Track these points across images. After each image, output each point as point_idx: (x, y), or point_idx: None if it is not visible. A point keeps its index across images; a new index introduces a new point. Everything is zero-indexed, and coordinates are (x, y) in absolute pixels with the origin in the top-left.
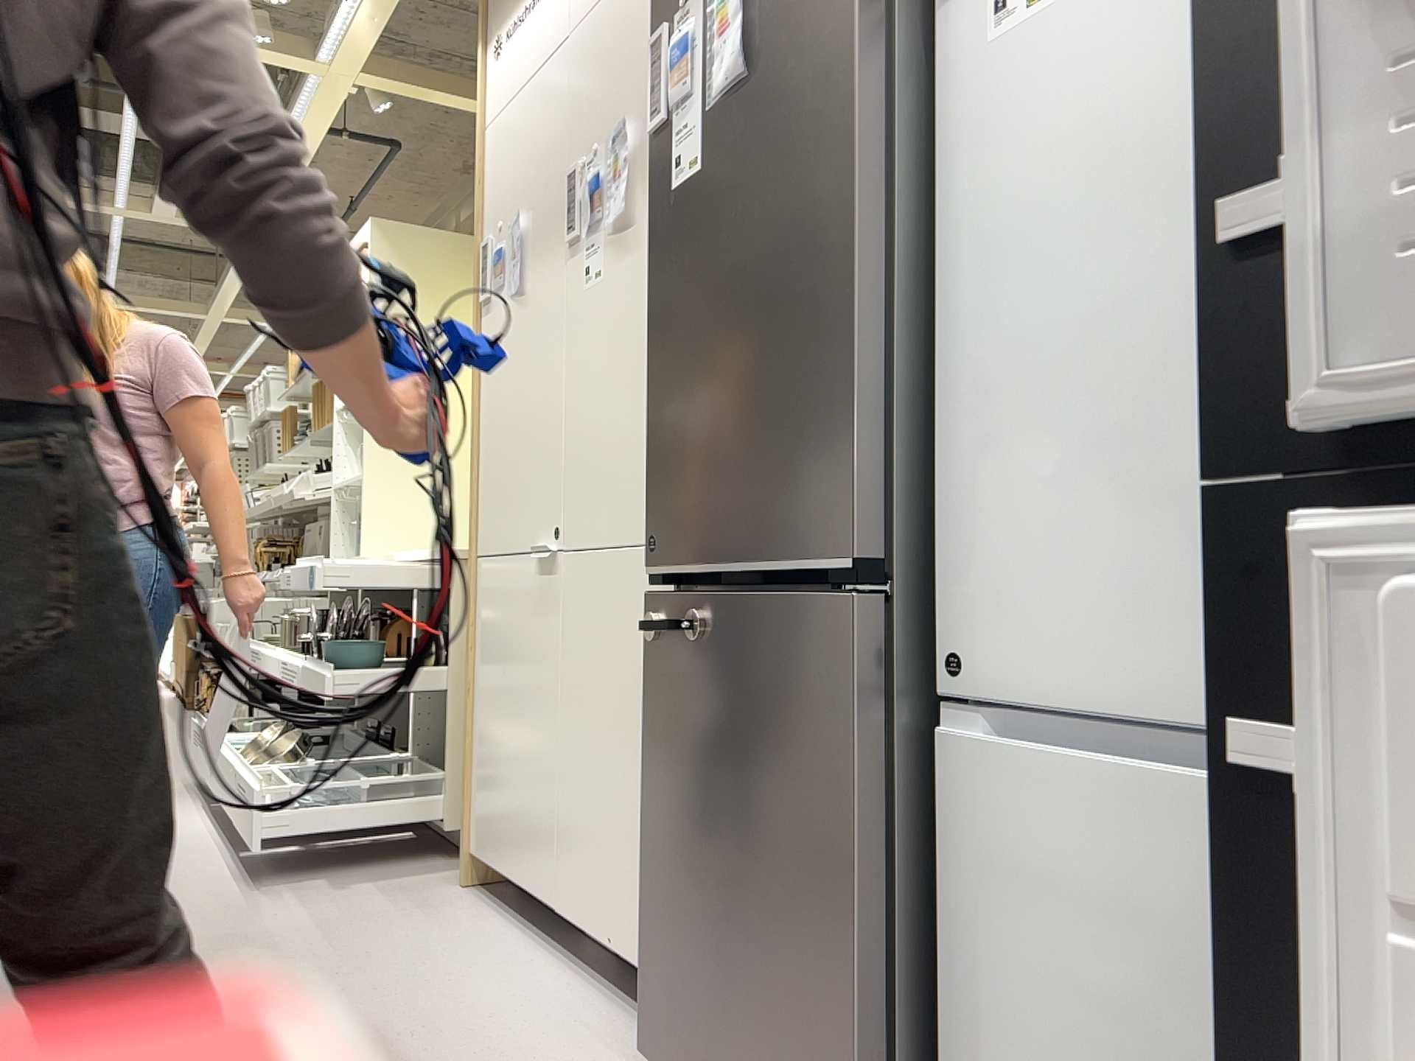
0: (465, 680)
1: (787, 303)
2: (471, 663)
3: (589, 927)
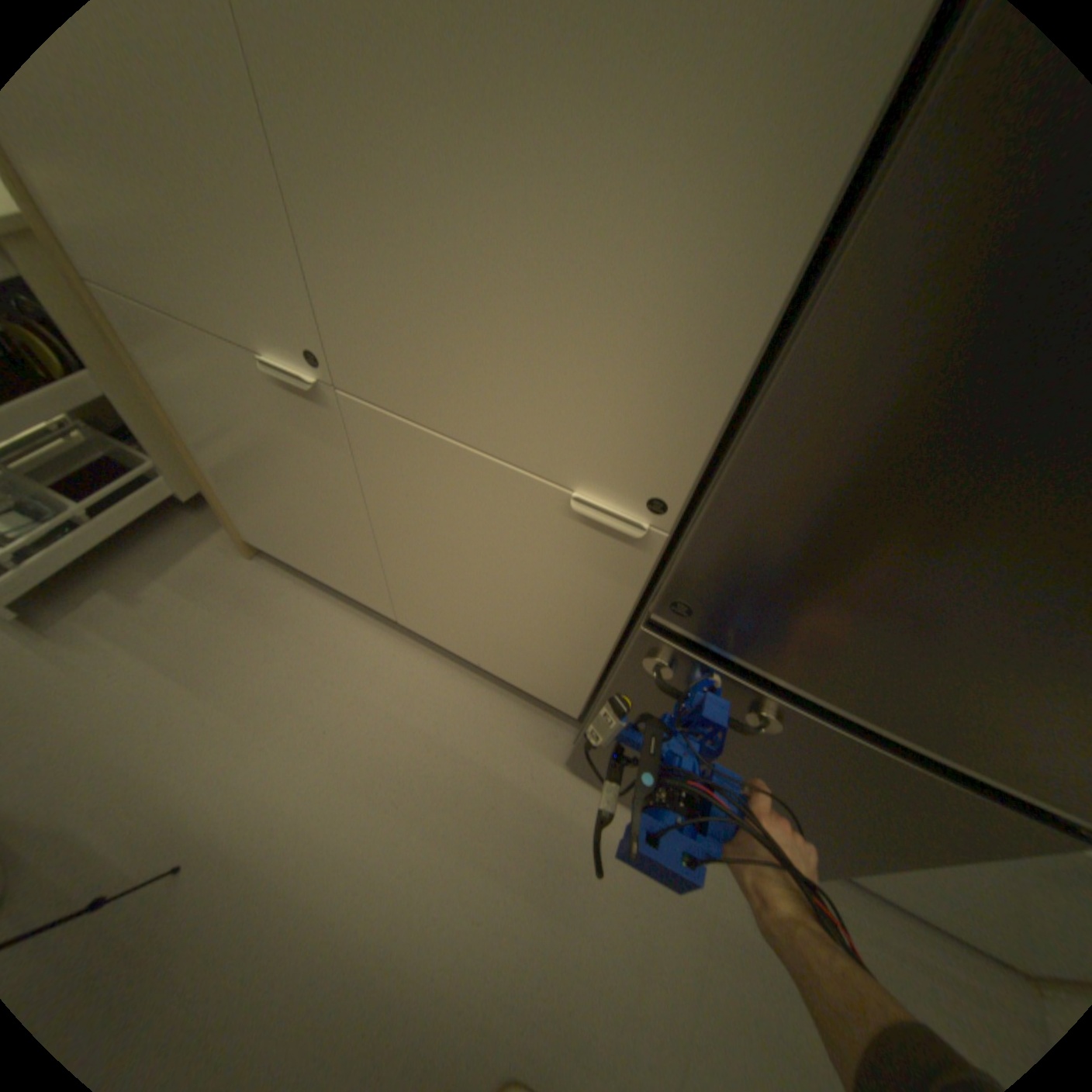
0: (157, 421)
1: None
2: (156, 406)
3: (447, 647)
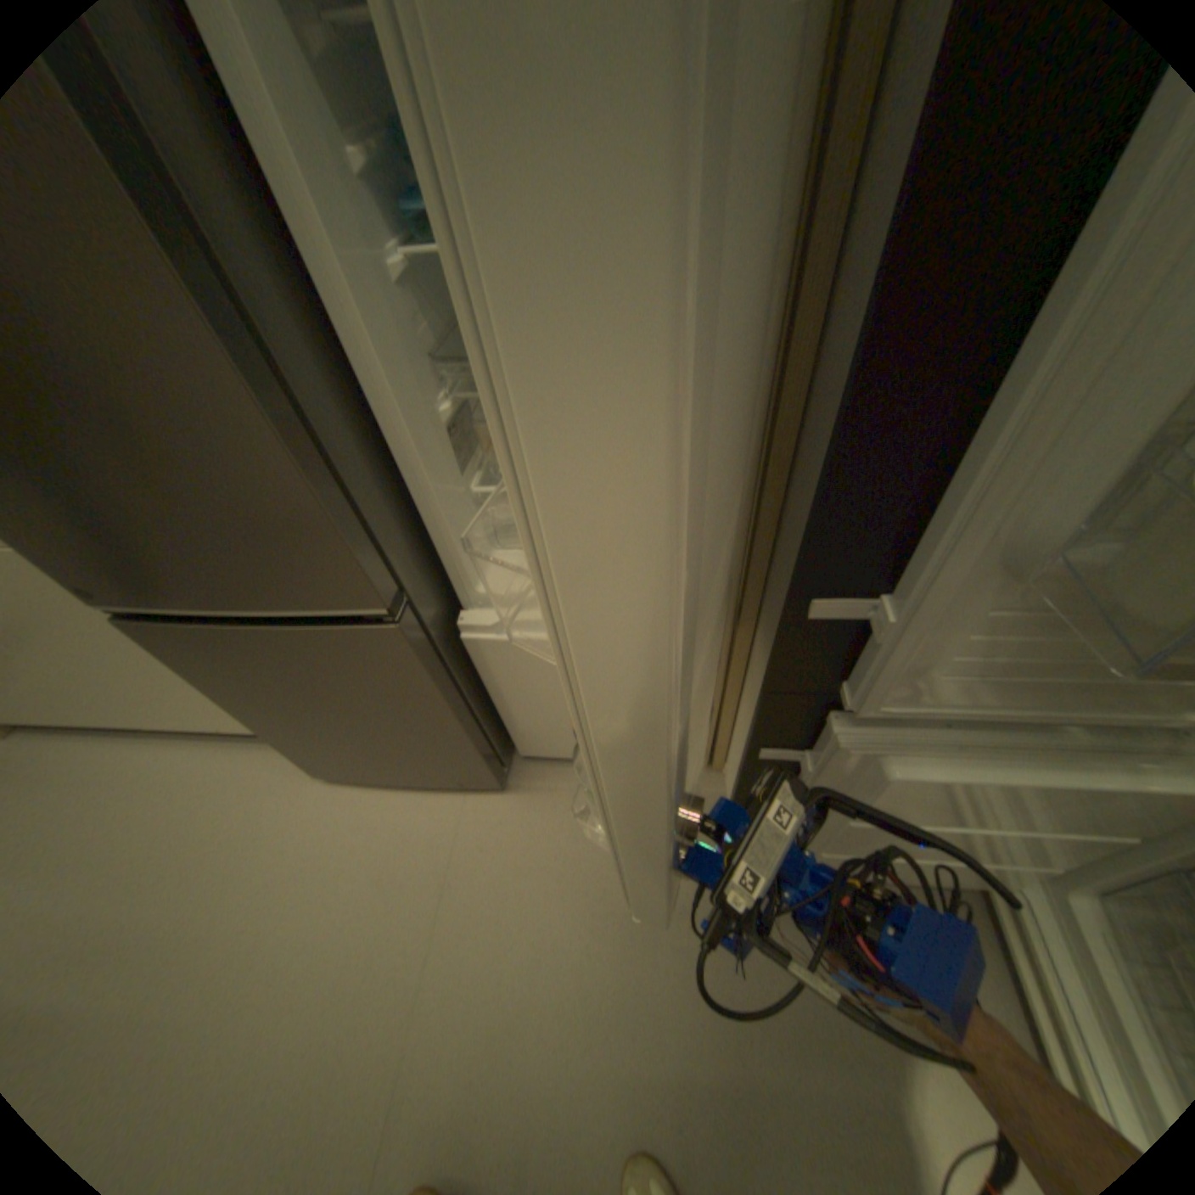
0: None
1: (144, 421)
2: None
3: (185, 729)
